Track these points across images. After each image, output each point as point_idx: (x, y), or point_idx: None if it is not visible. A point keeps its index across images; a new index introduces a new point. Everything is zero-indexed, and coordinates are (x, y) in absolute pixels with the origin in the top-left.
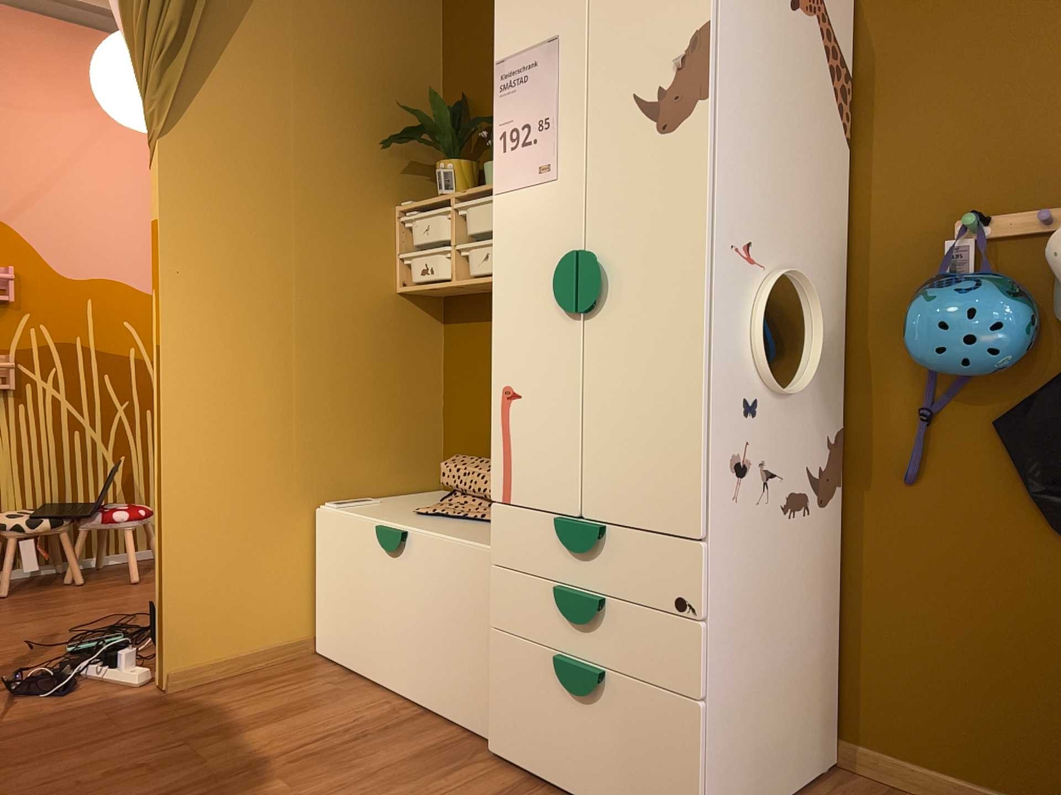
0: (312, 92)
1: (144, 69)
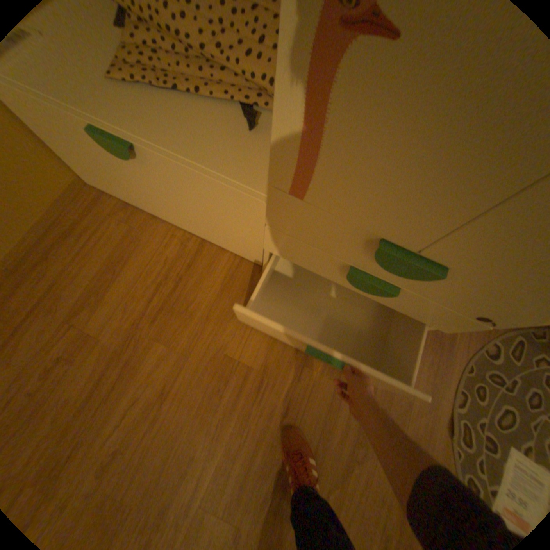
0: None
1: None
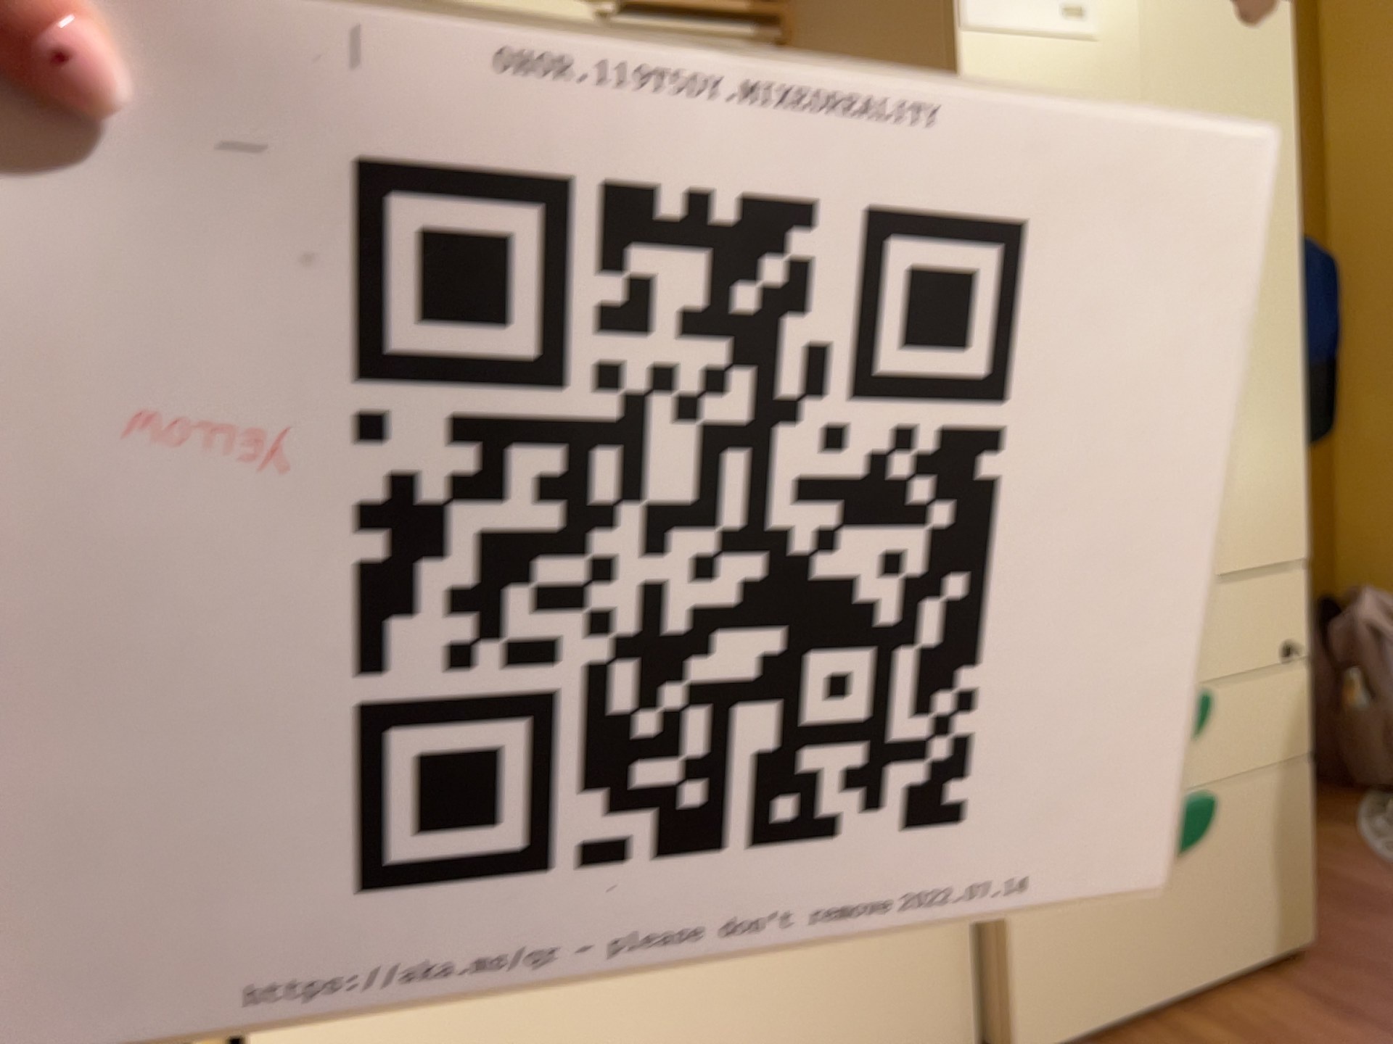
0: None
1: None
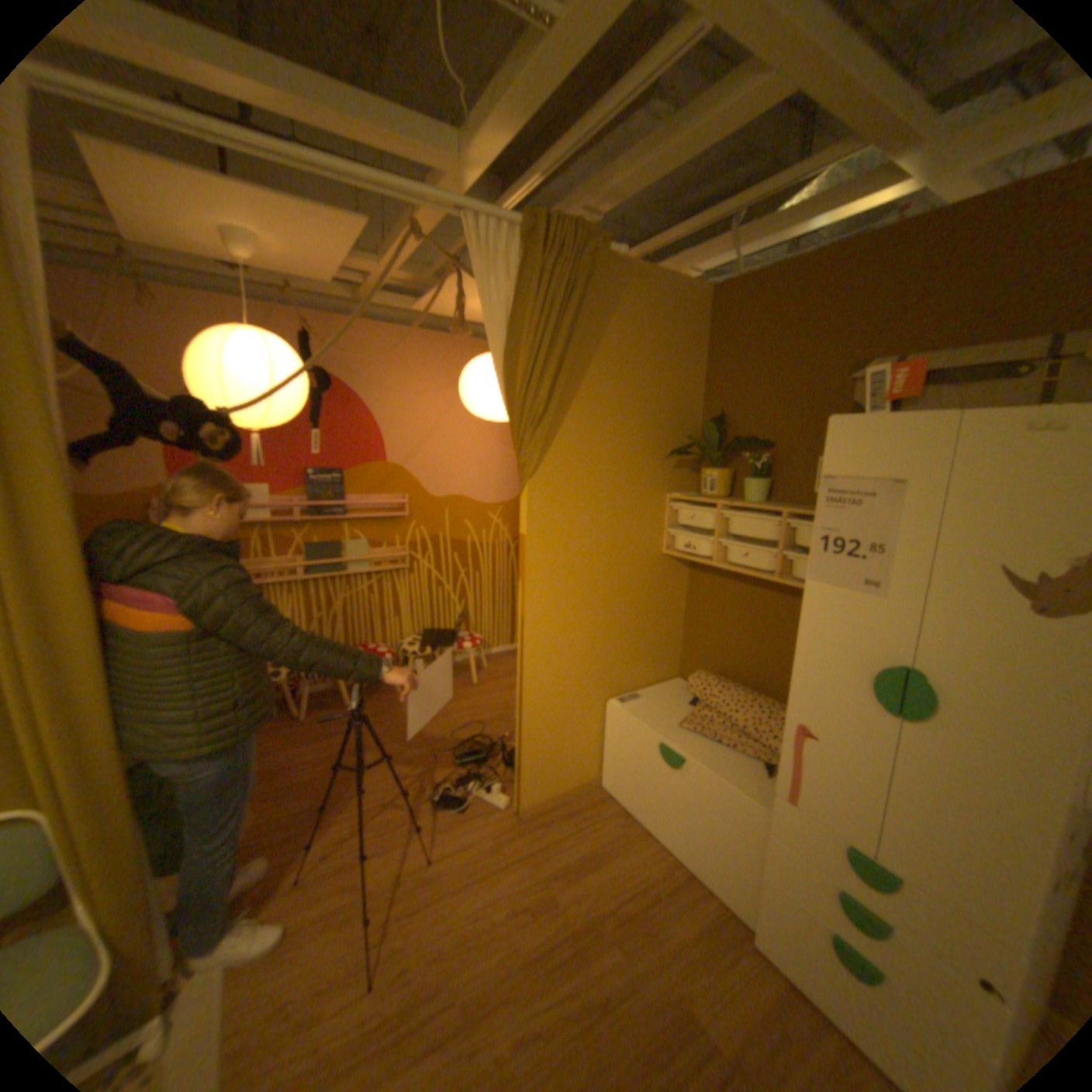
0: (620, 424)
1: (517, 431)
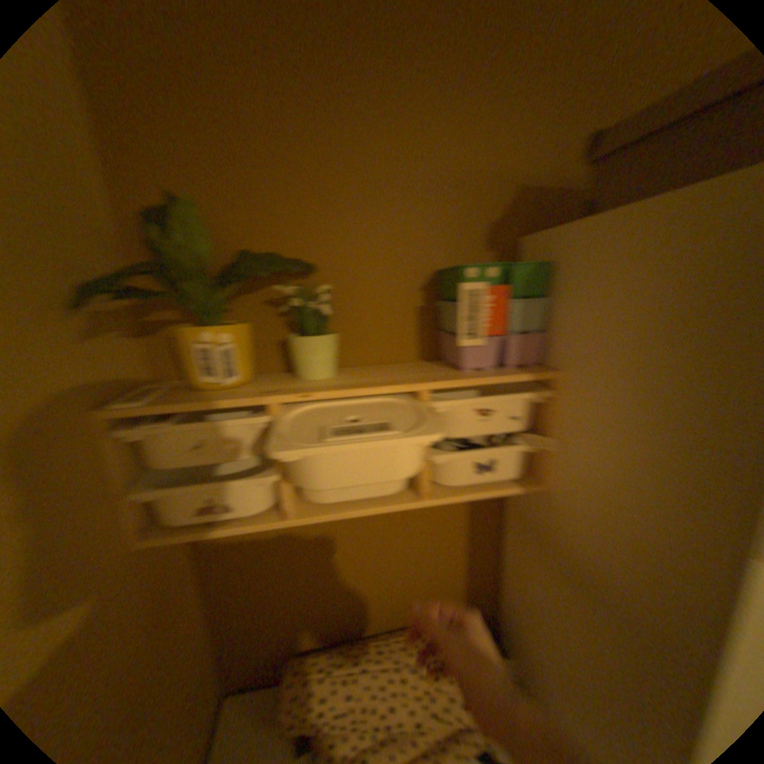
0: None
1: None
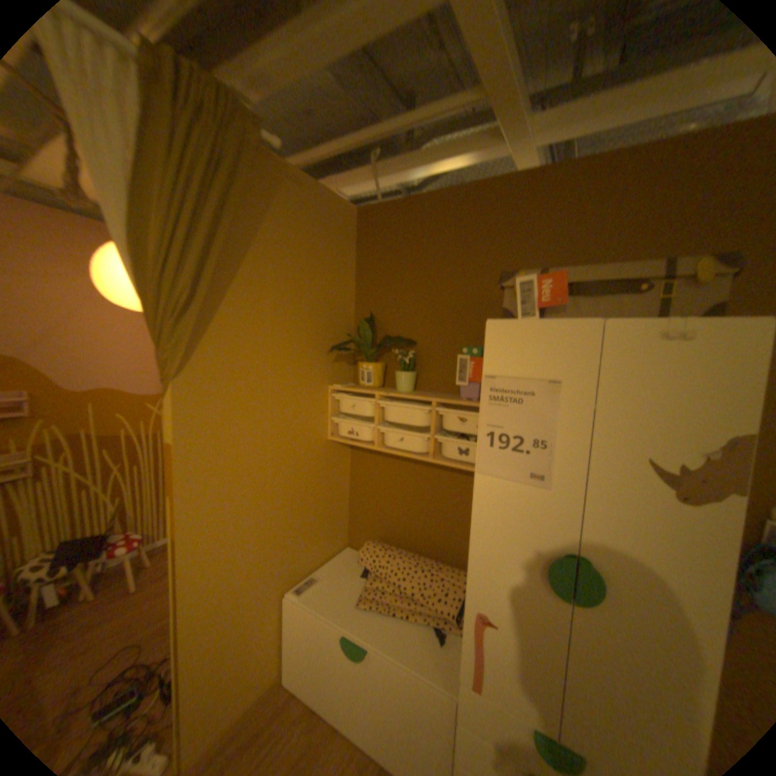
0: (282, 320)
1: (155, 322)
